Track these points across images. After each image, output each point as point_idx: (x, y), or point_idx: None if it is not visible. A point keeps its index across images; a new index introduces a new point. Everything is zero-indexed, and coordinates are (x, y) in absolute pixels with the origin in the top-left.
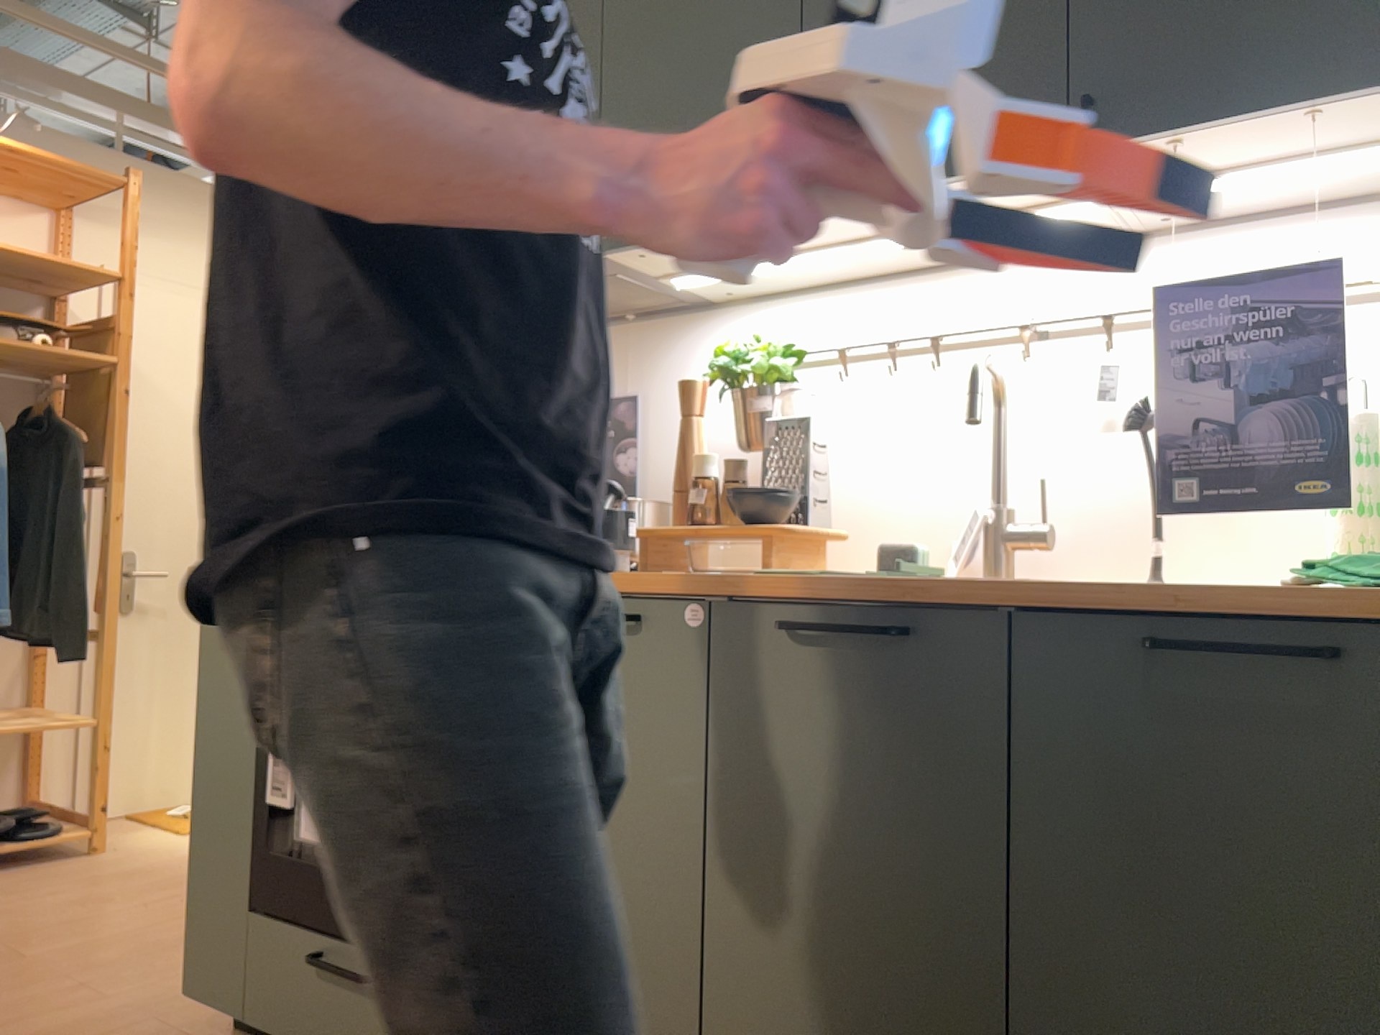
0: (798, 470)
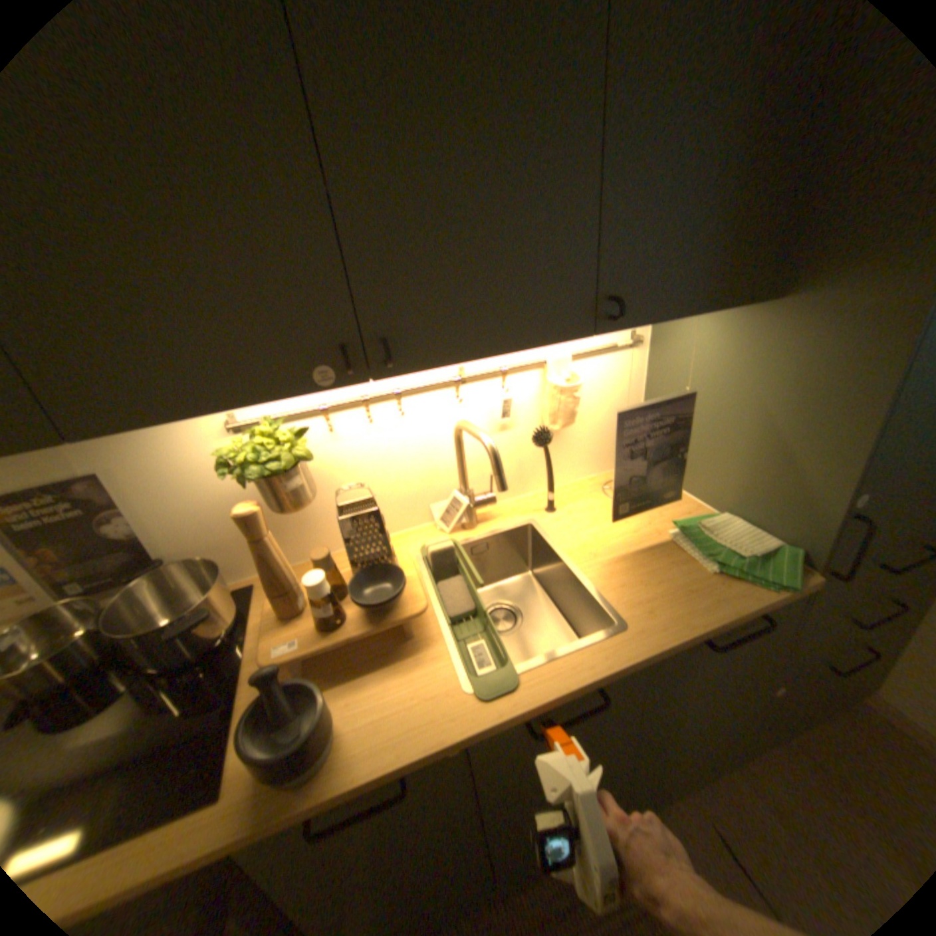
0: (378, 546)
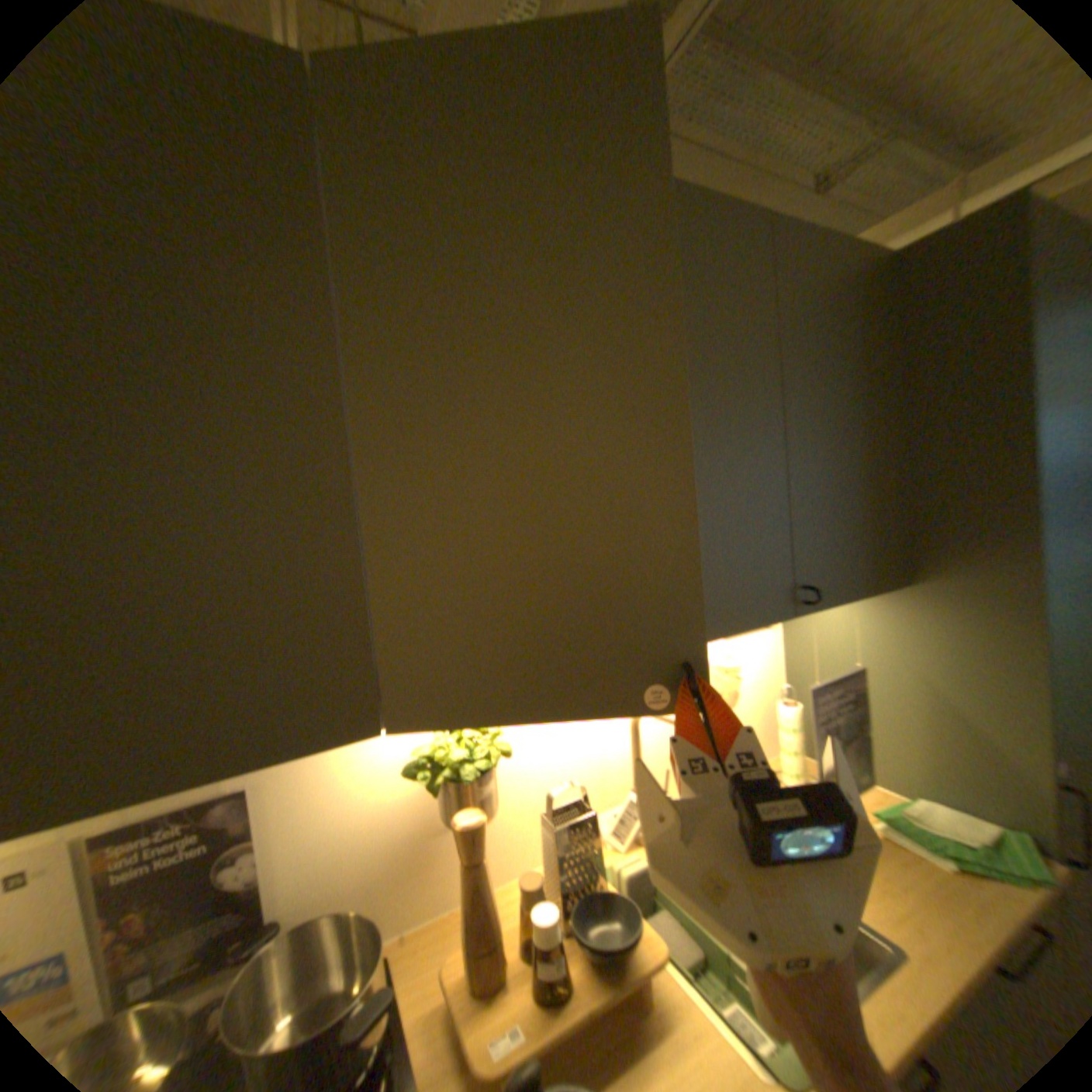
0: (594, 866)
